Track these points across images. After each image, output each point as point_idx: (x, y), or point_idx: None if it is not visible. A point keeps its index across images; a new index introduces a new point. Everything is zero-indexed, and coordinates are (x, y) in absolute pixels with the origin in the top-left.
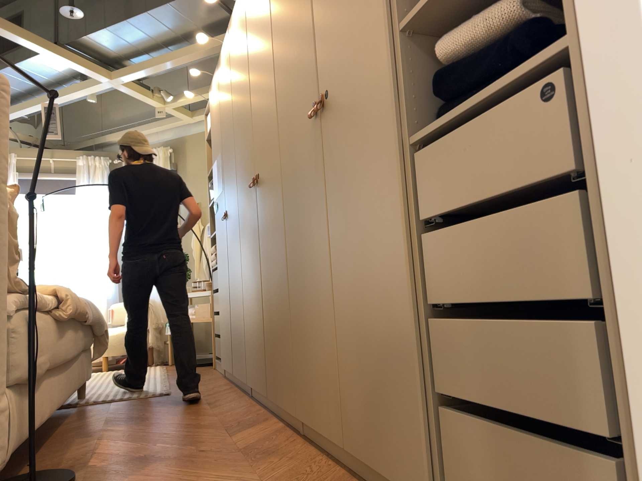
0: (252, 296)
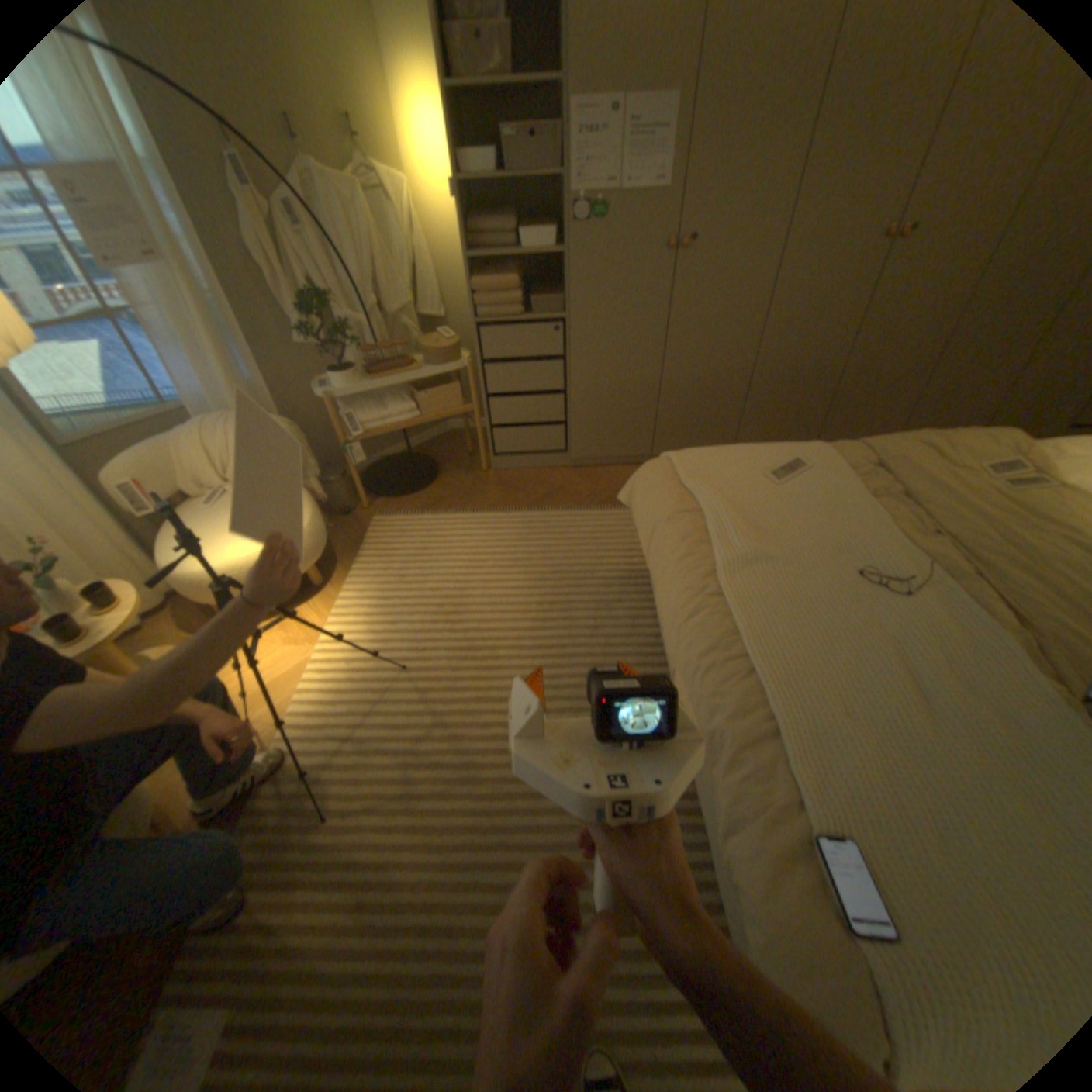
0: (793, 369)
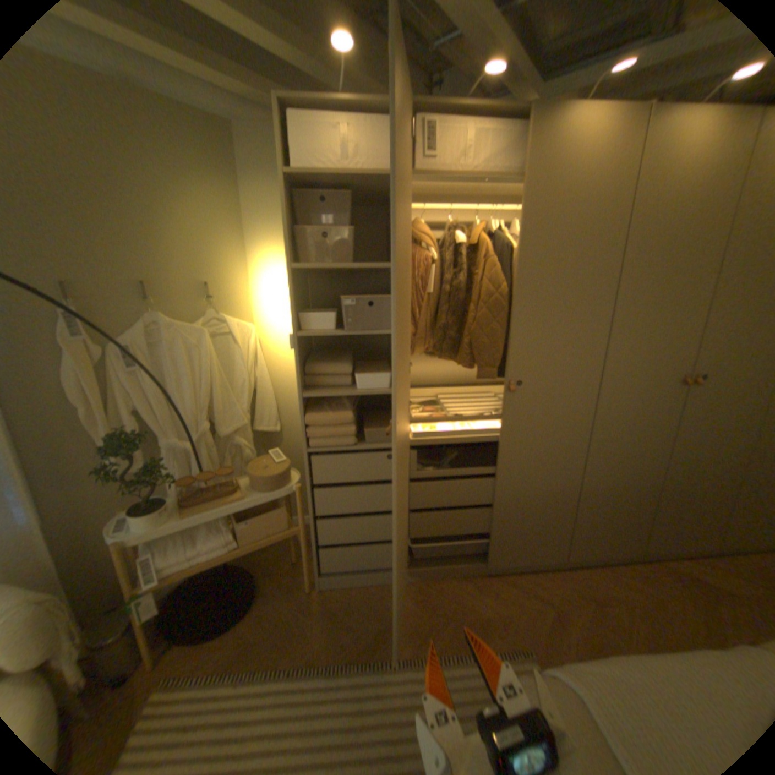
0: (618, 488)
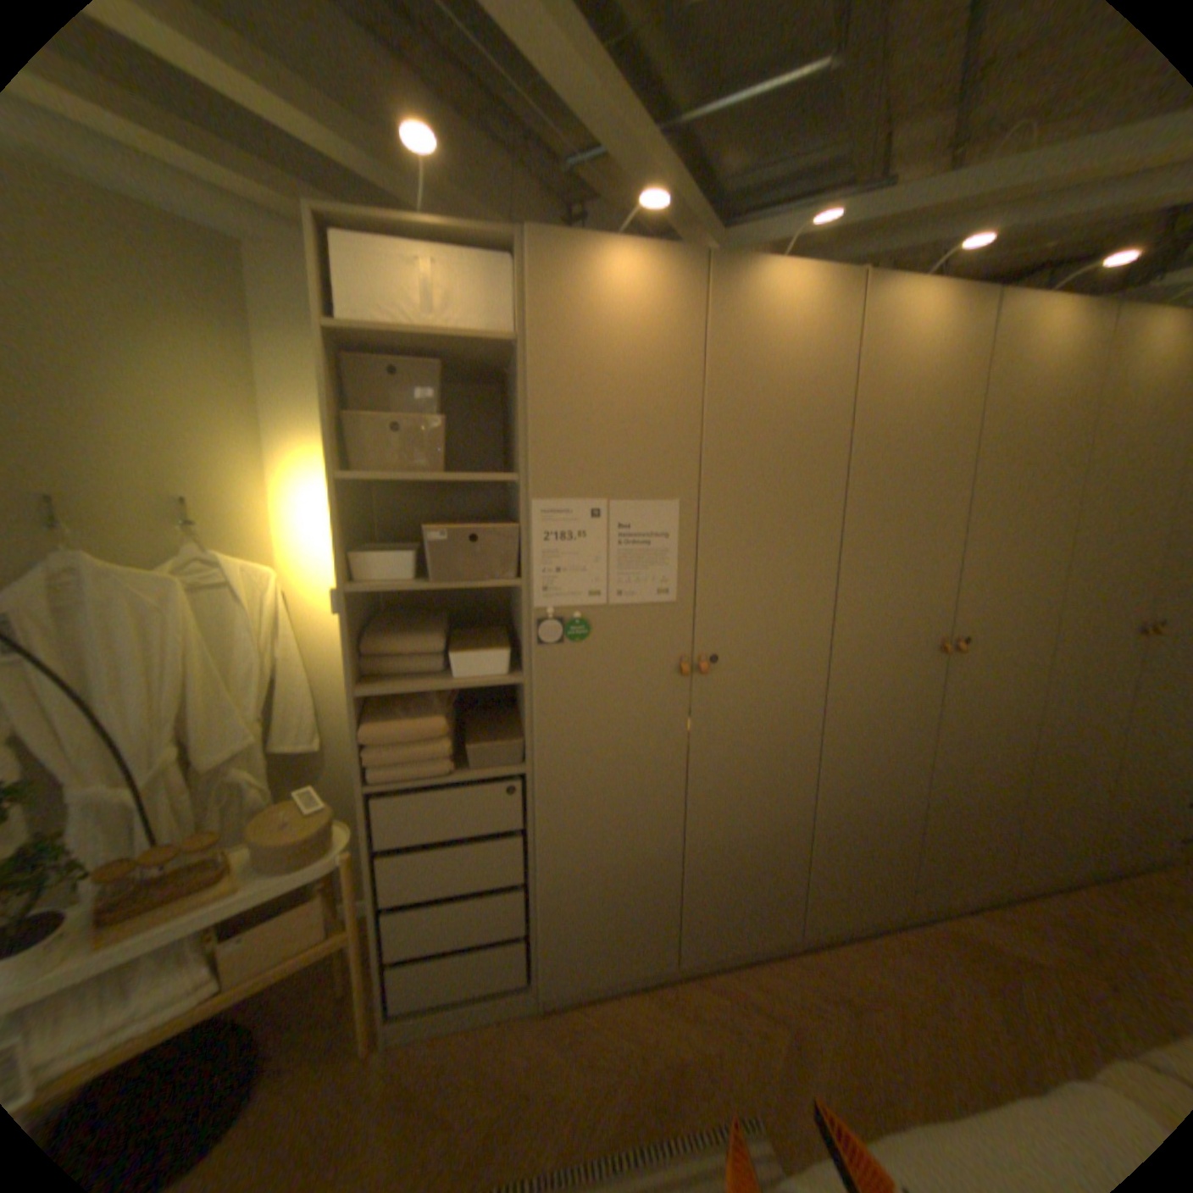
0: (867, 813)
